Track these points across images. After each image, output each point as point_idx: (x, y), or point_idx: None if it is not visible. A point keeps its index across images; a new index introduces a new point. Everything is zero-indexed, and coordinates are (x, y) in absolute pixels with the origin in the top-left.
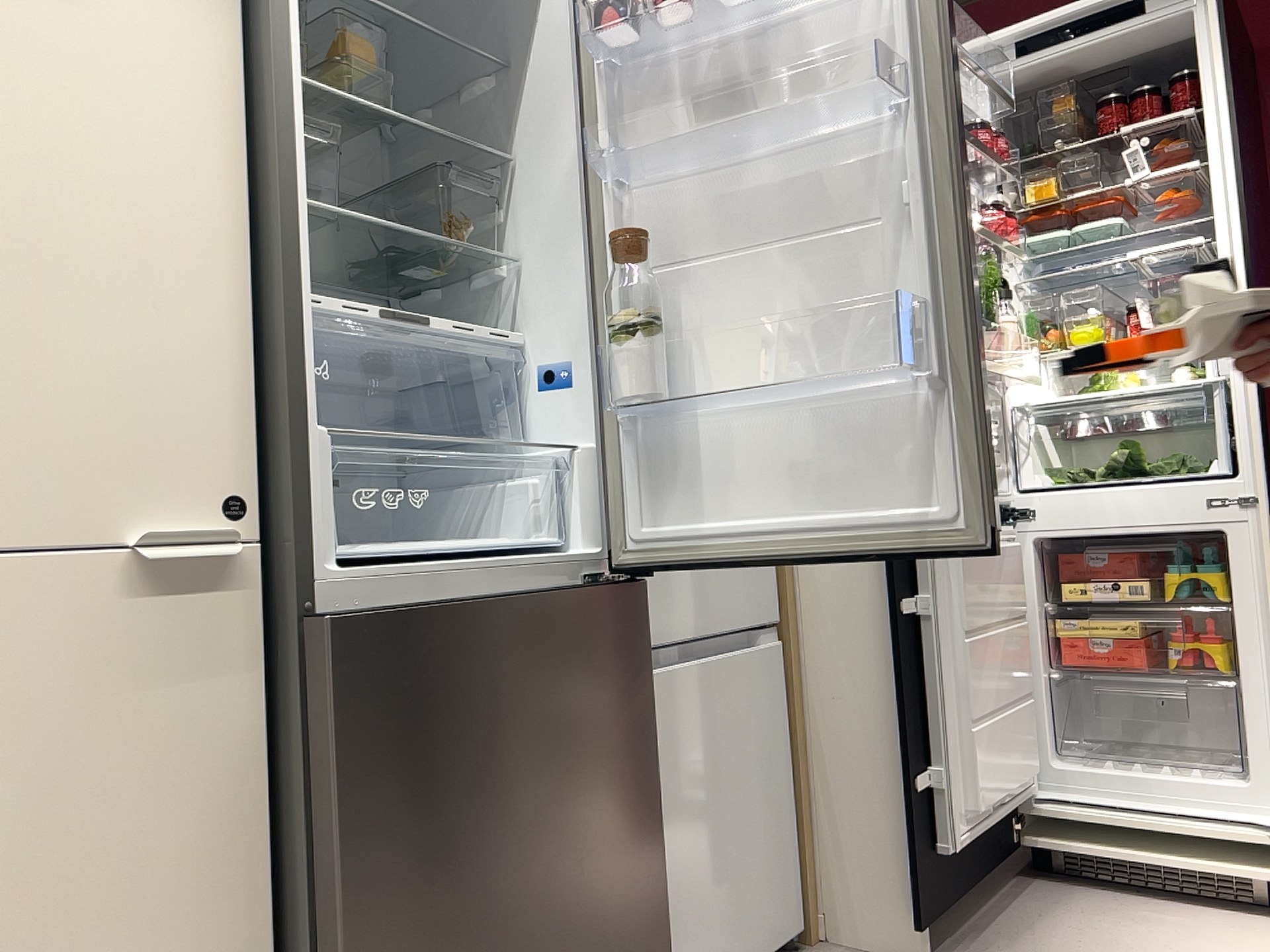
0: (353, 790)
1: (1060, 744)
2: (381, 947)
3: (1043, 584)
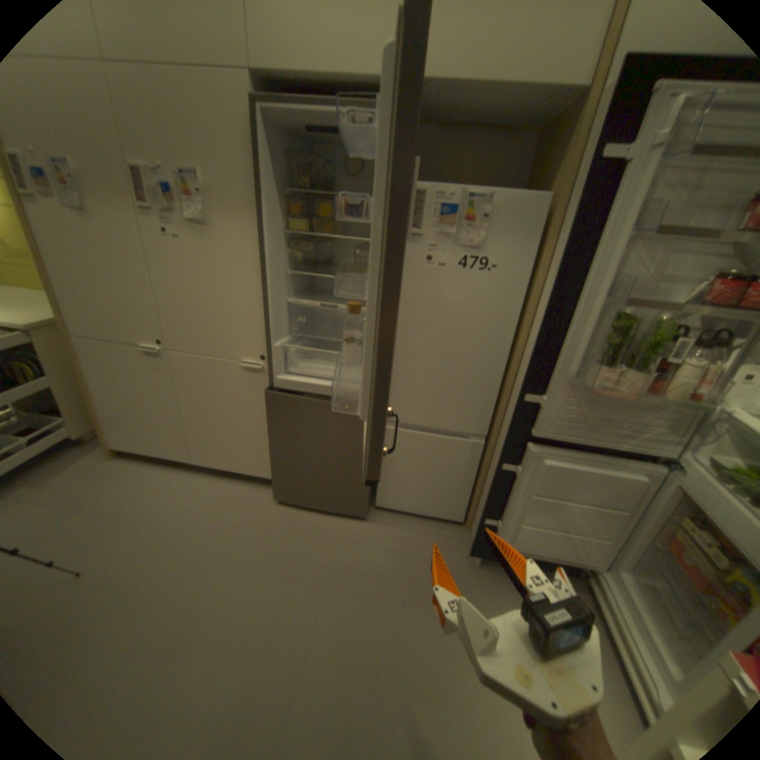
0: (272, 423)
1: (640, 570)
2: (279, 451)
3: (677, 507)
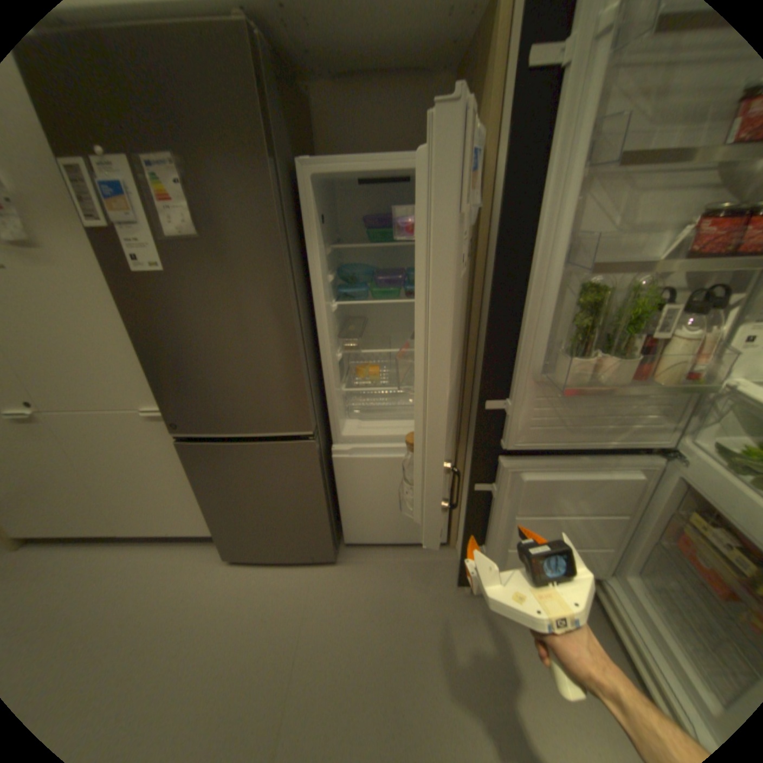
0: (194, 478)
1: (647, 571)
2: (211, 508)
3: (680, 499)
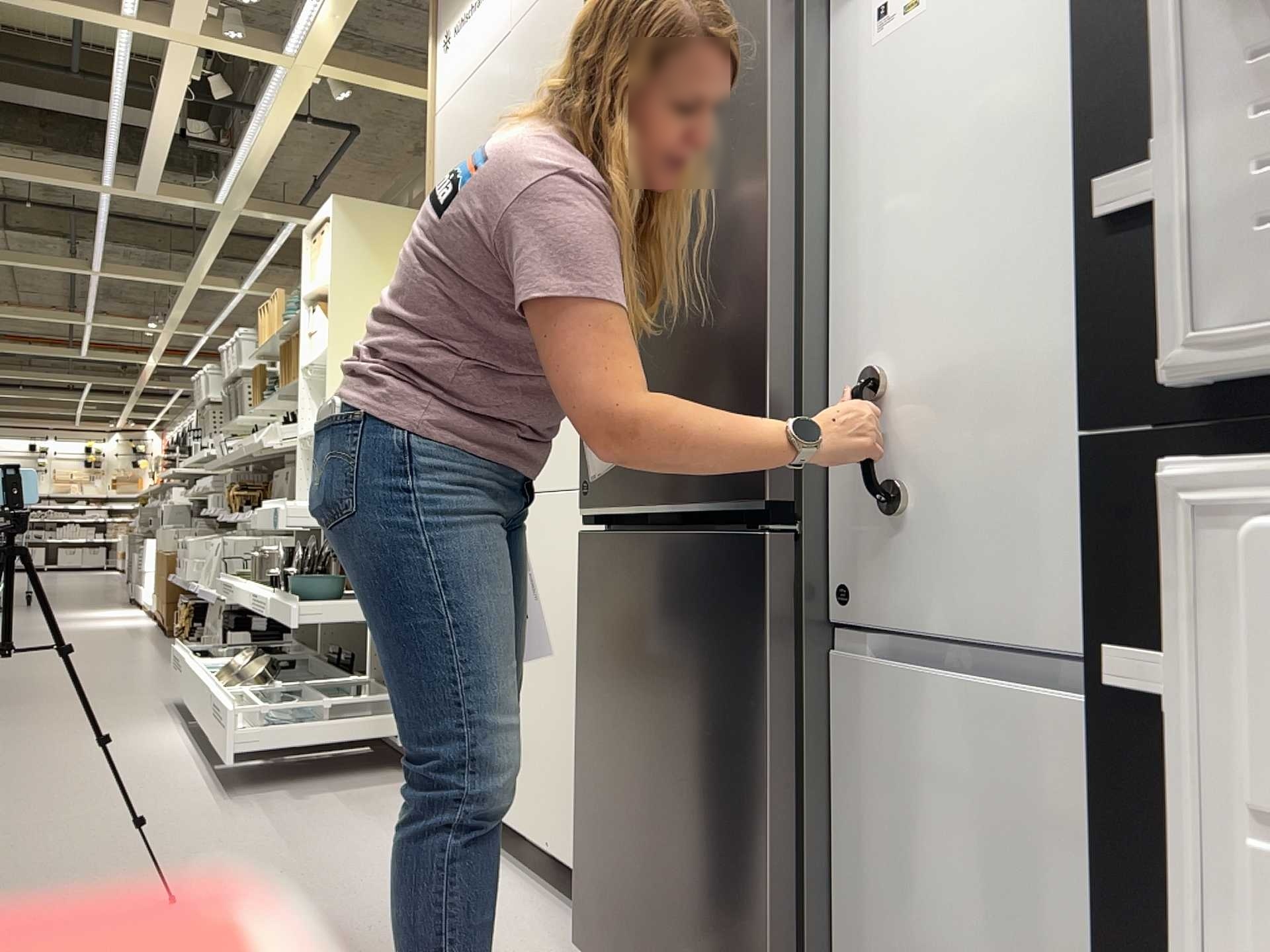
0: (583, 643)
1: None
2: (588, 747)
3: None
